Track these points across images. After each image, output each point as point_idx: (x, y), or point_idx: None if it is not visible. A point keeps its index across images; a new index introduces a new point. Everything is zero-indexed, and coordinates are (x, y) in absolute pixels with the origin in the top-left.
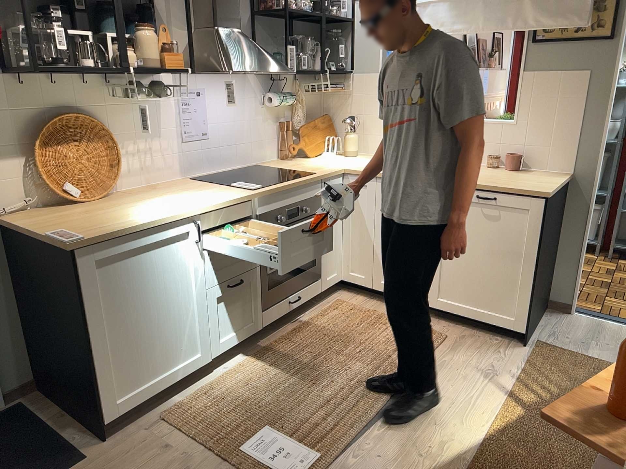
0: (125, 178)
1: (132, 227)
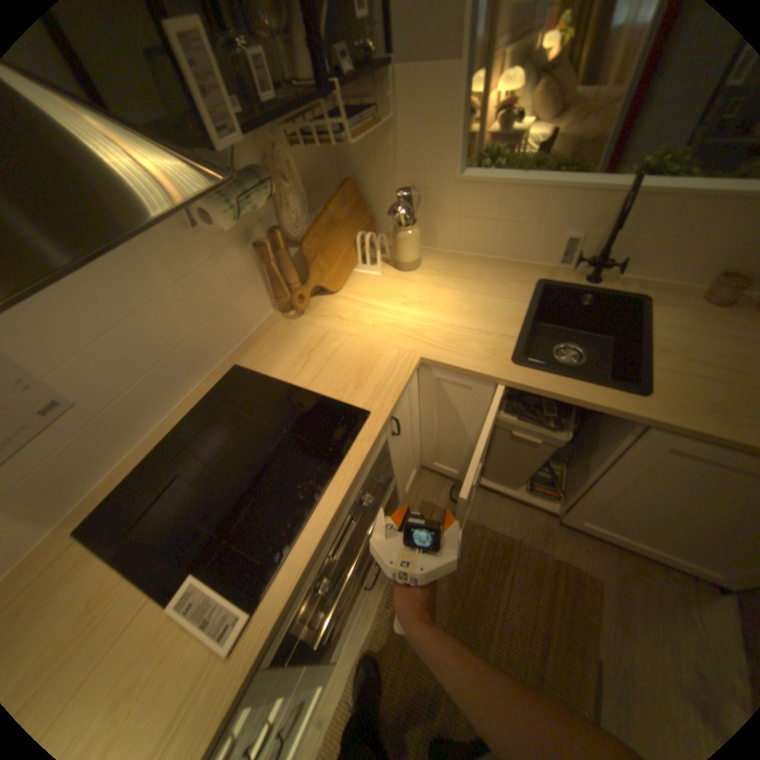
0: None
1: None
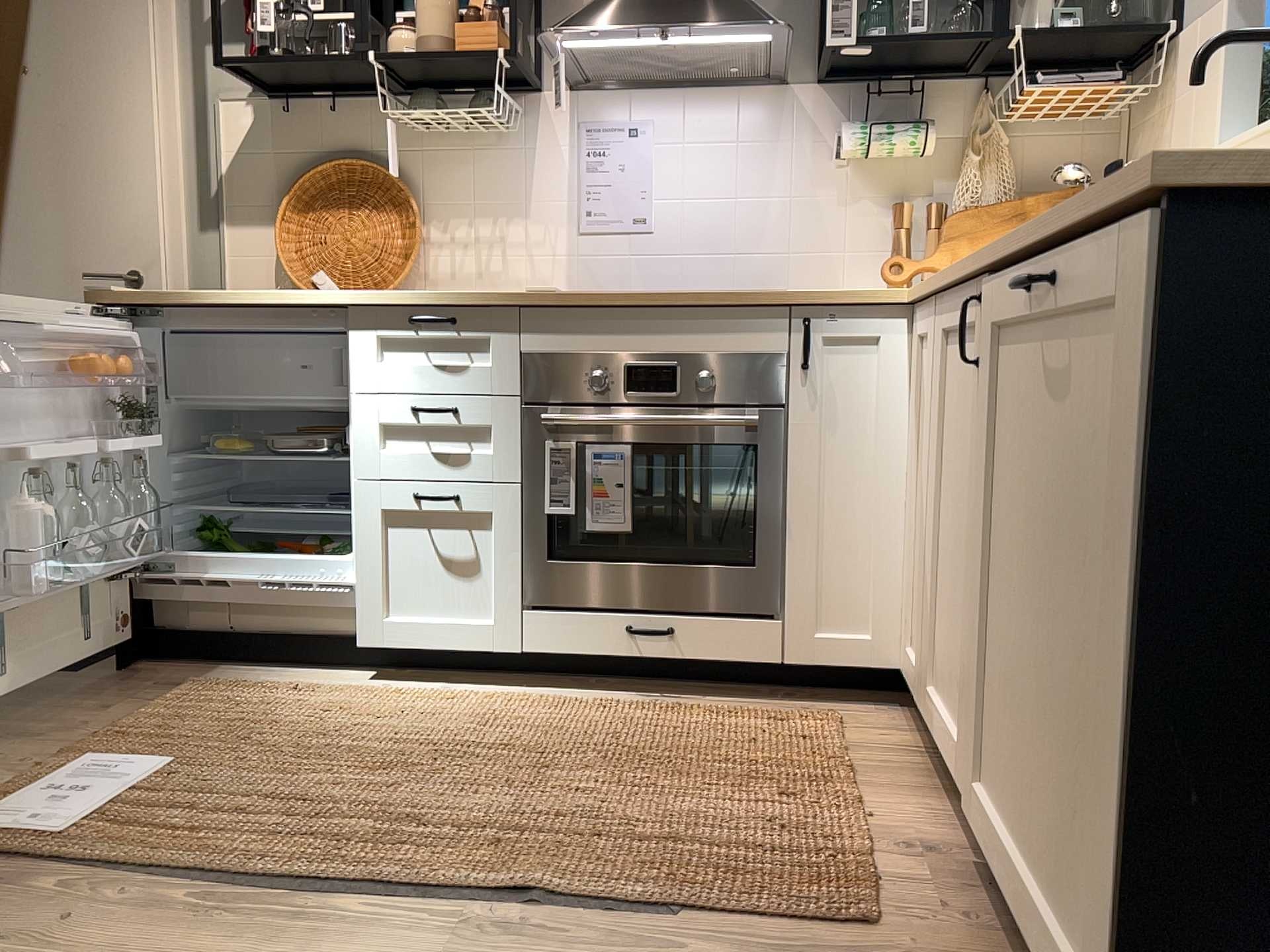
0: (441, 286)
1: (194, 294)
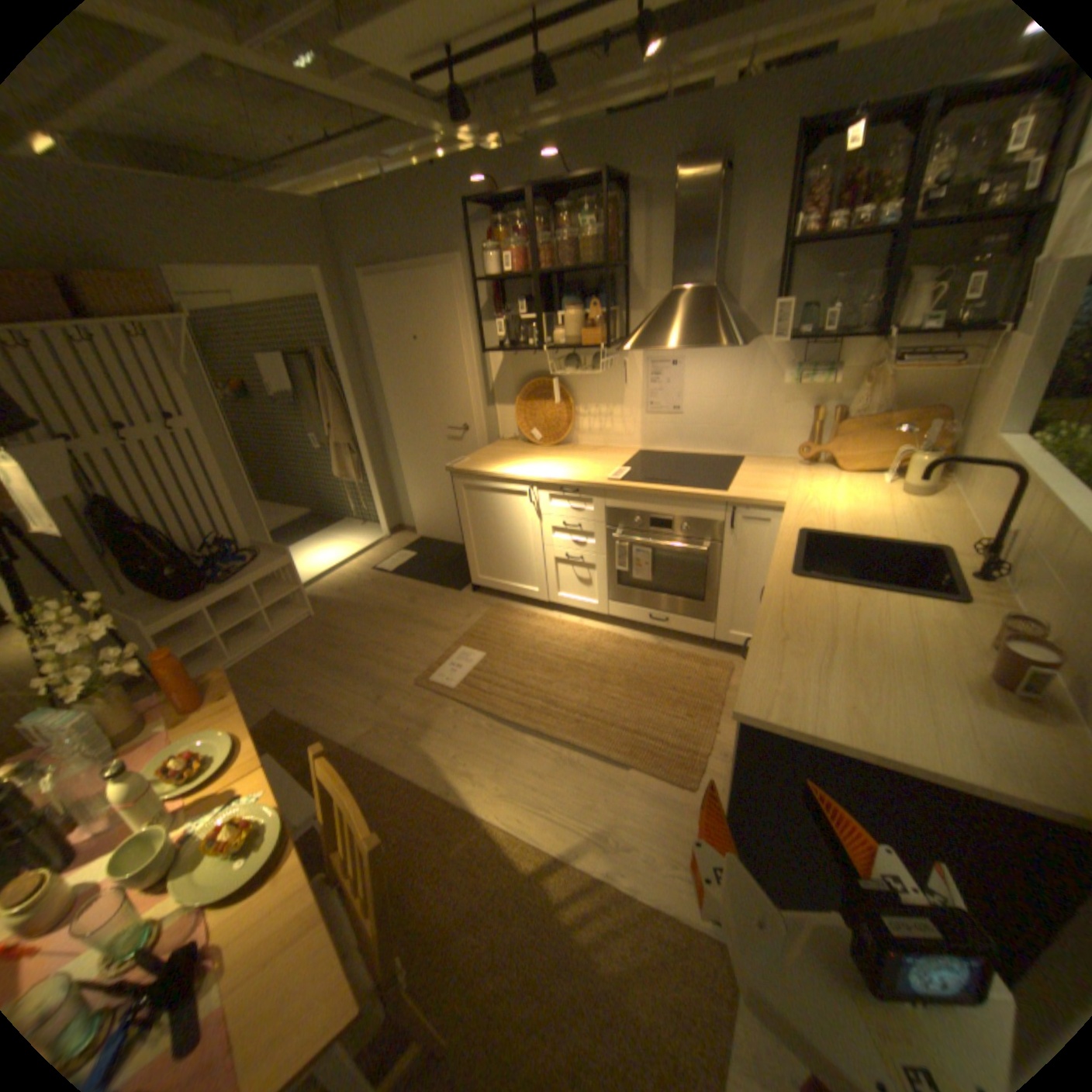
0: (584, 435)
1: (480, 472)
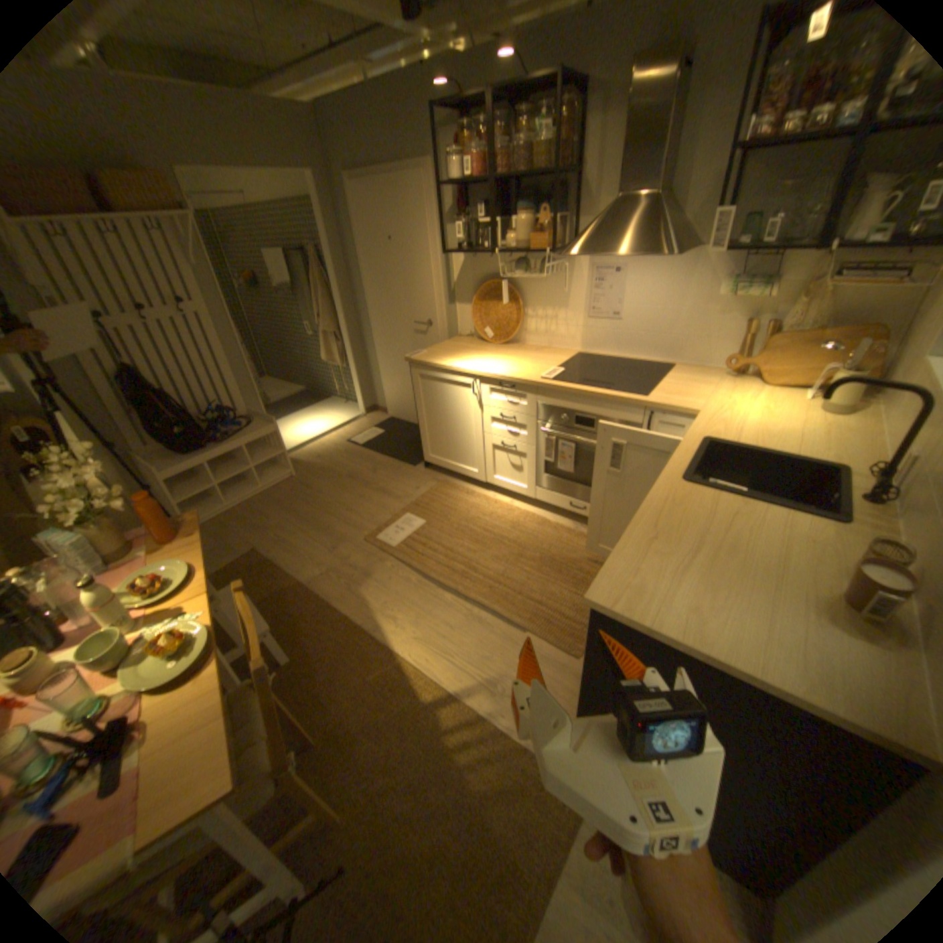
0: (531, 335)
1: (433, 364)
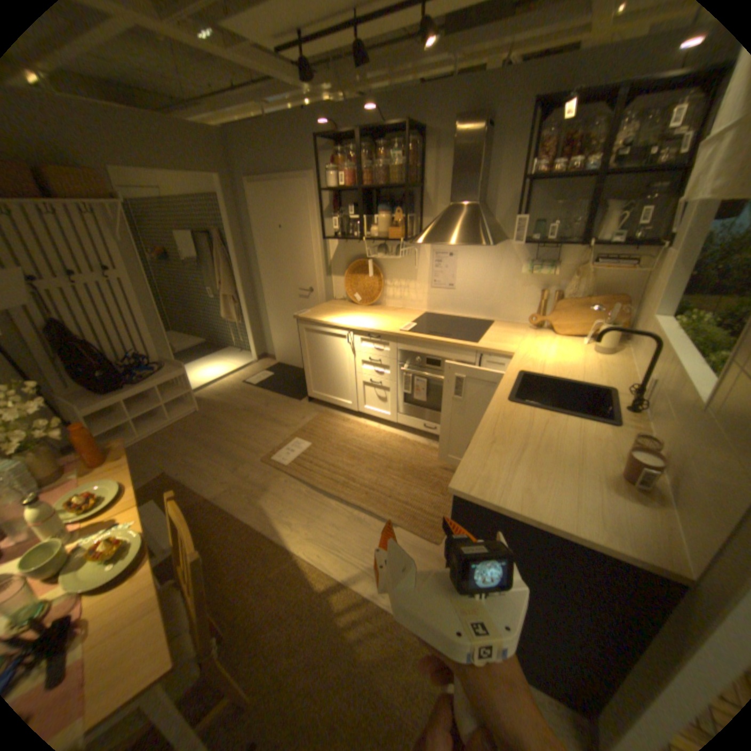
0: (390, 299)
1: (316, 320)
